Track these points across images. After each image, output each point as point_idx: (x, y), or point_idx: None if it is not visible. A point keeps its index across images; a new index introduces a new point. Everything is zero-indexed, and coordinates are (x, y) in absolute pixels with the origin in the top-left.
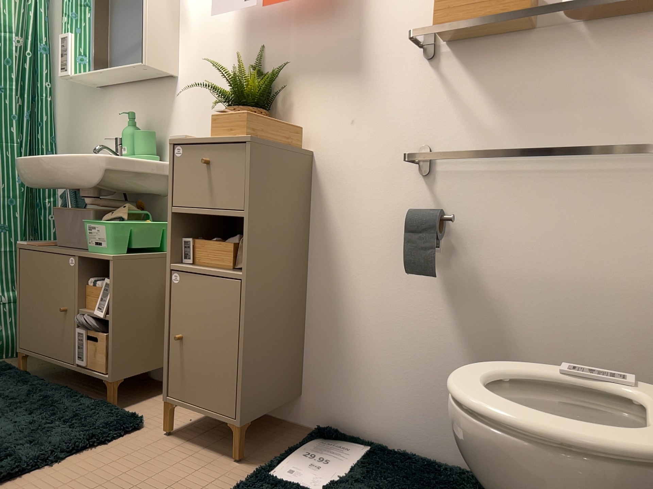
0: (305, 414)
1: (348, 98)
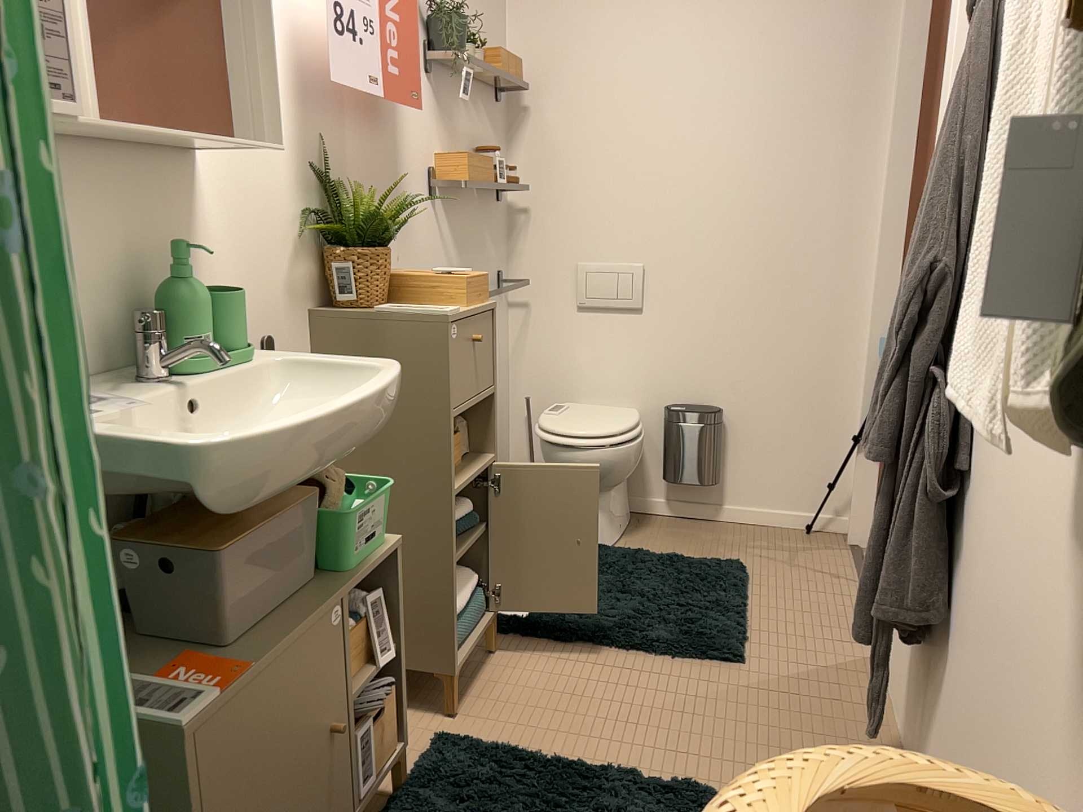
0: None
1: (399, 238)
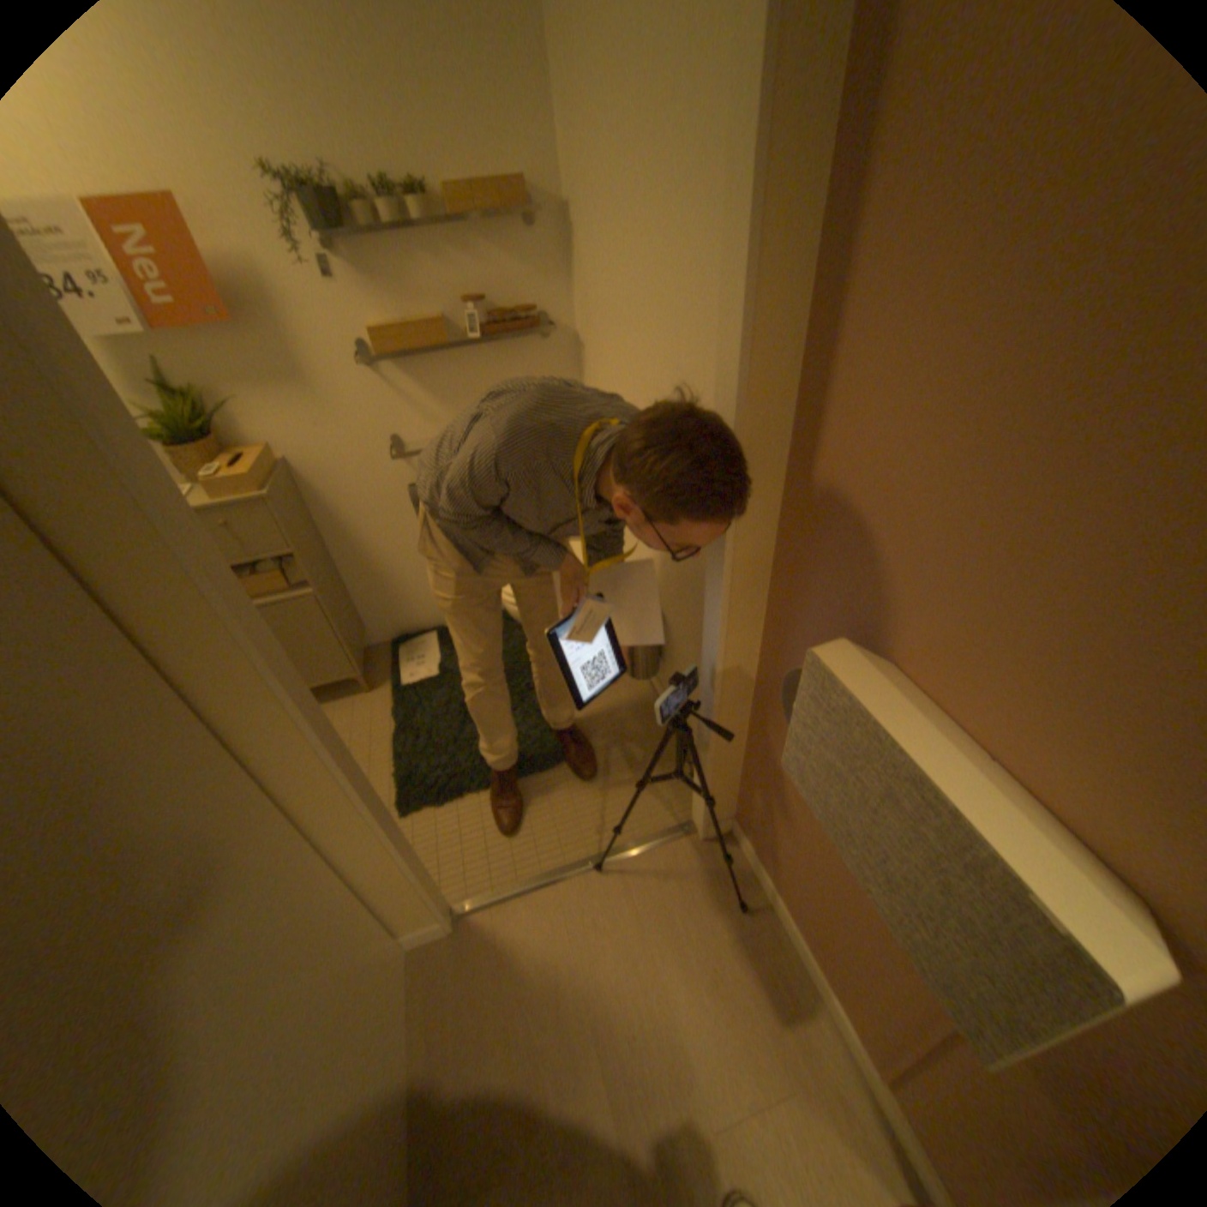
0: (374, 638)
1: (301, 406)
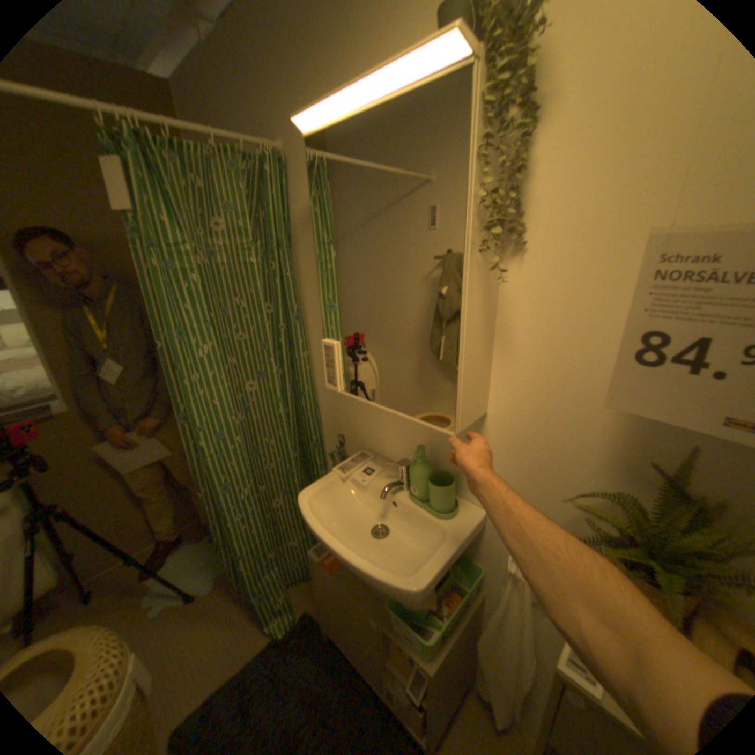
0: None
1: None
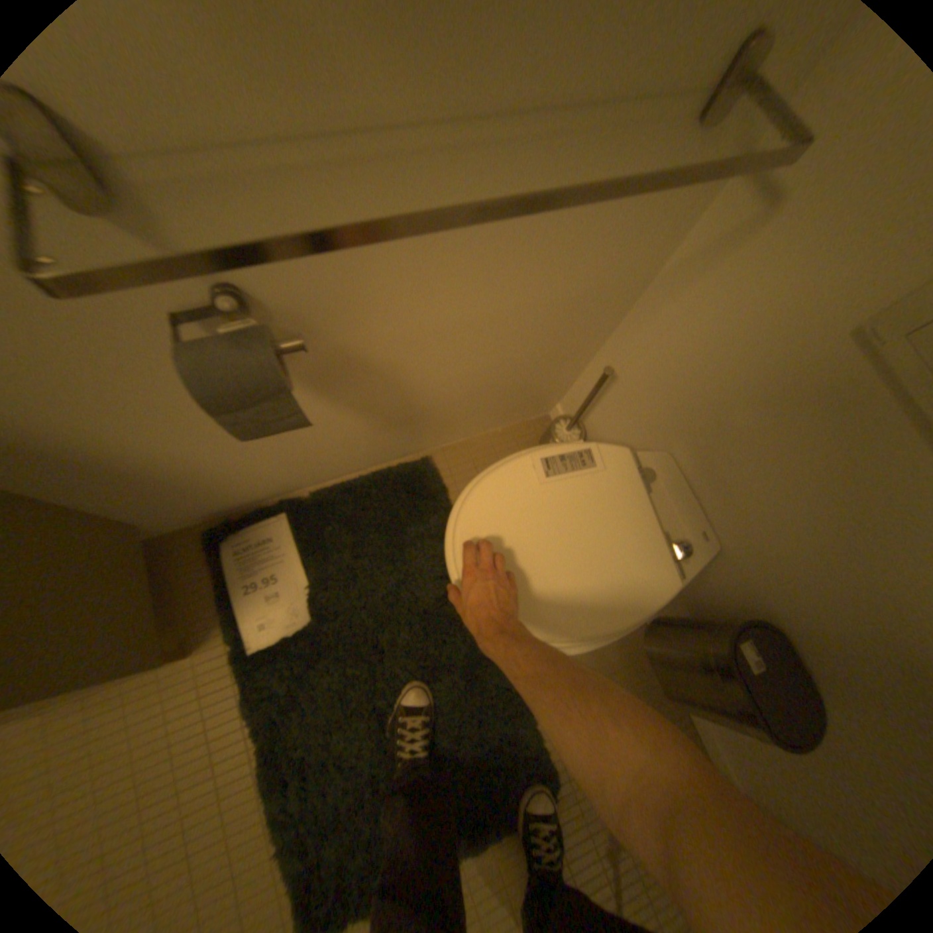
0: (163, 527)
1: None
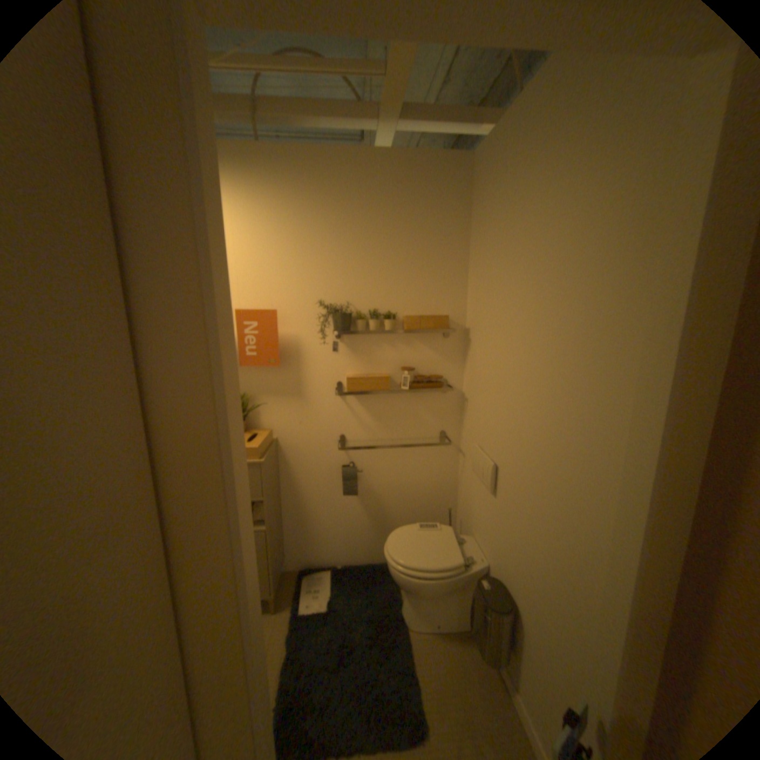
0: (287, 566)
1: (297, 411)
